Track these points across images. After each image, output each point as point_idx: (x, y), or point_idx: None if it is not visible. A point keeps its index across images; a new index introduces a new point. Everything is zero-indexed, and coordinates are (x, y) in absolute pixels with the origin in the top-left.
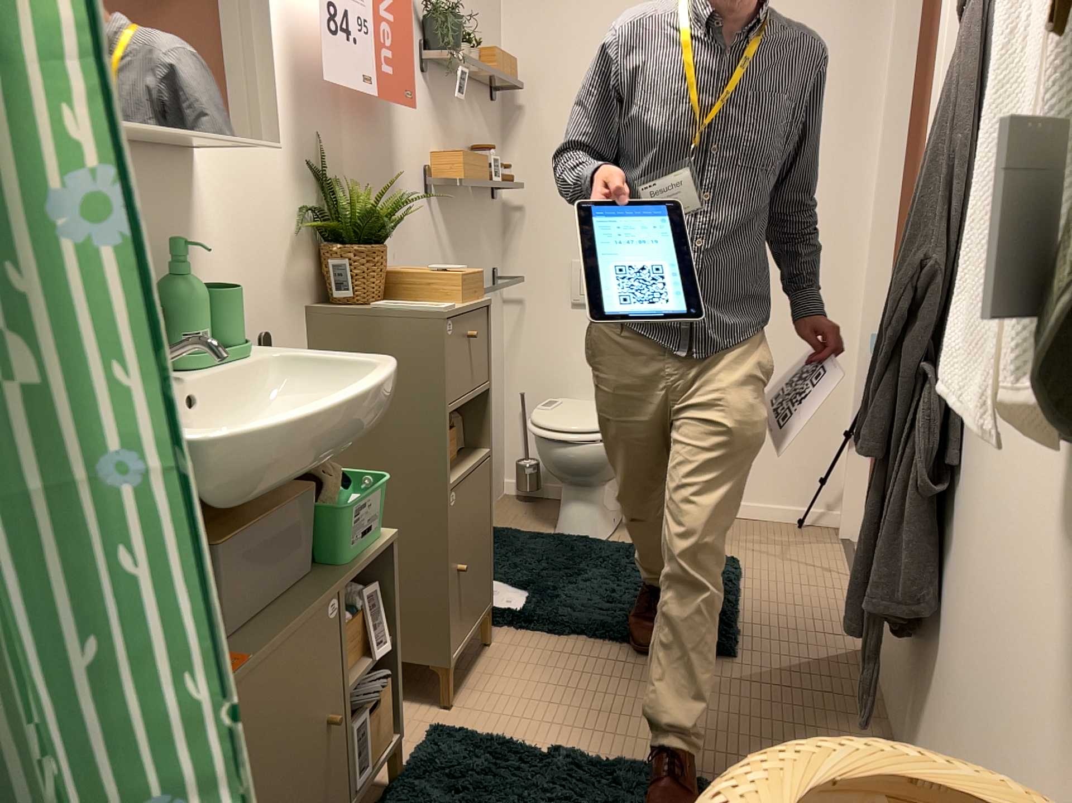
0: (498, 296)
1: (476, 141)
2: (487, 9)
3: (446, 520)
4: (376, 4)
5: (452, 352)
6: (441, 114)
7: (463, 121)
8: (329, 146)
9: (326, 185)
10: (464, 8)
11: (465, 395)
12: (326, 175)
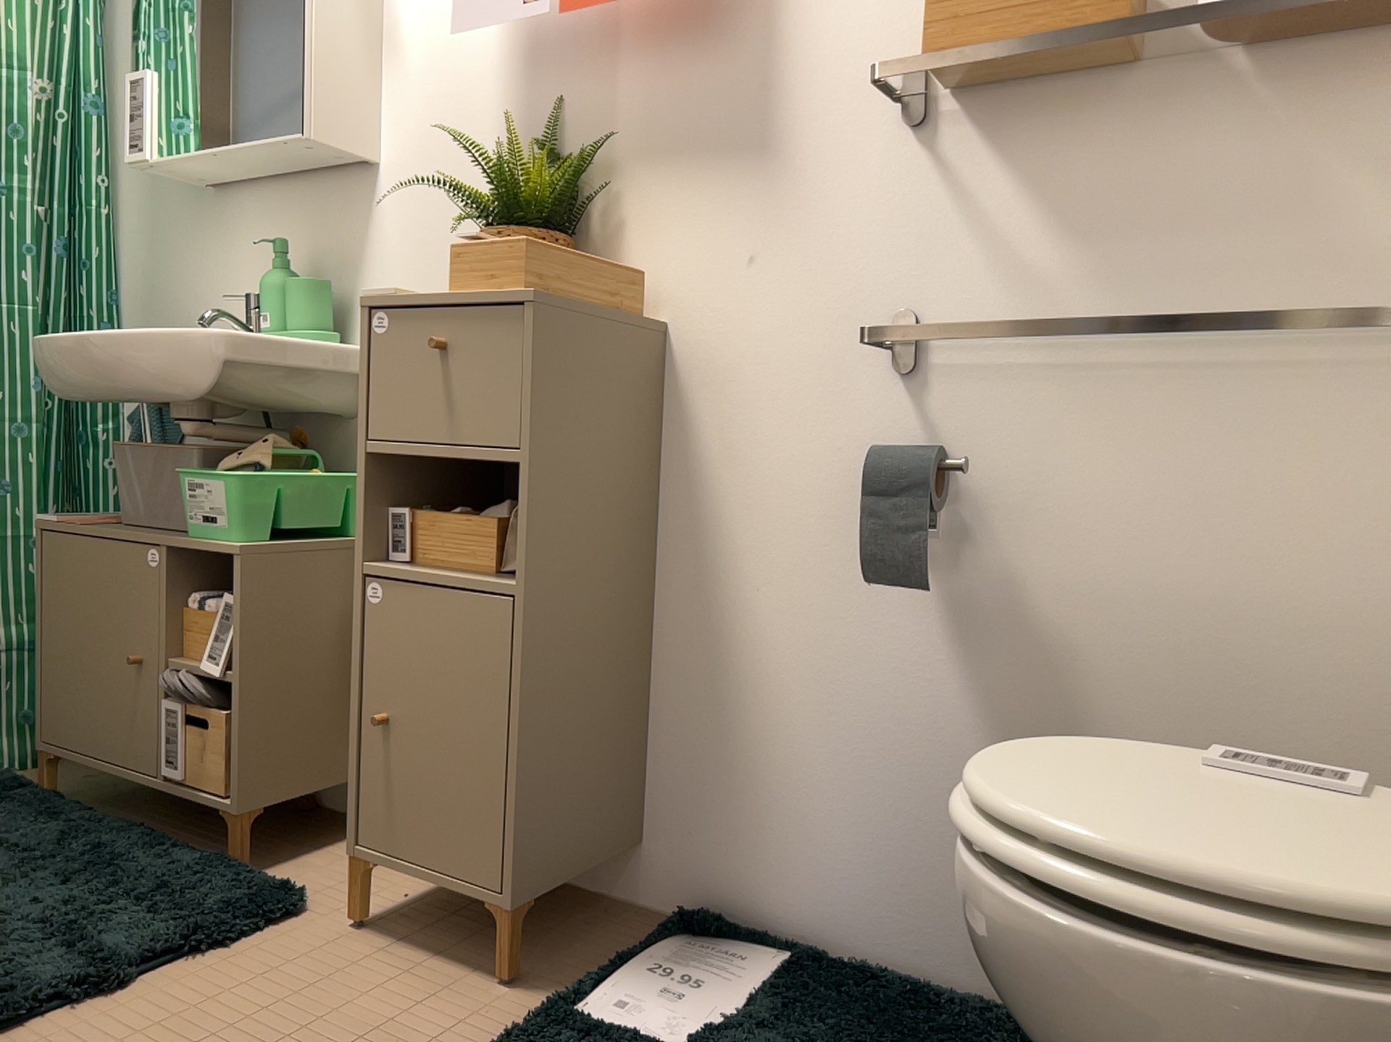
0: None
1: None
2: None
3: (355, 616)
4: None
5: (378, 363)
6: None
7: None
8: (573, 102)
9: (558, 158)
10: None
11: (418, 442)
12: (554, 145)
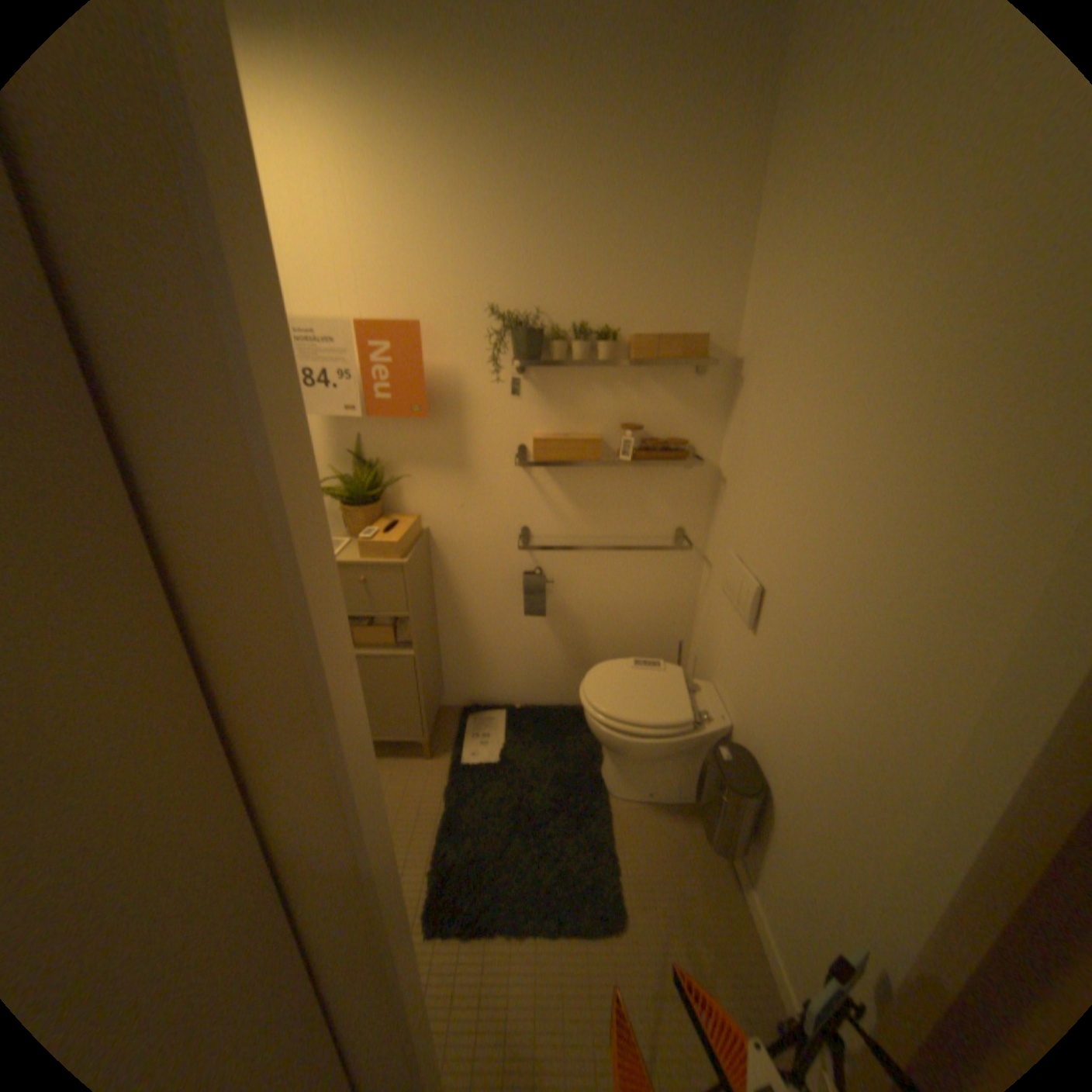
0: (685, 549)
1: (641, 410)
2: (699, 267)
3: None
4: (353, 350)
5: None
6: (555, 395)
7: (609, 396)
8: (366, 437)
9: (362, 460)
10: (624, 285)
11: (357, 612)
12: (360, 455)
